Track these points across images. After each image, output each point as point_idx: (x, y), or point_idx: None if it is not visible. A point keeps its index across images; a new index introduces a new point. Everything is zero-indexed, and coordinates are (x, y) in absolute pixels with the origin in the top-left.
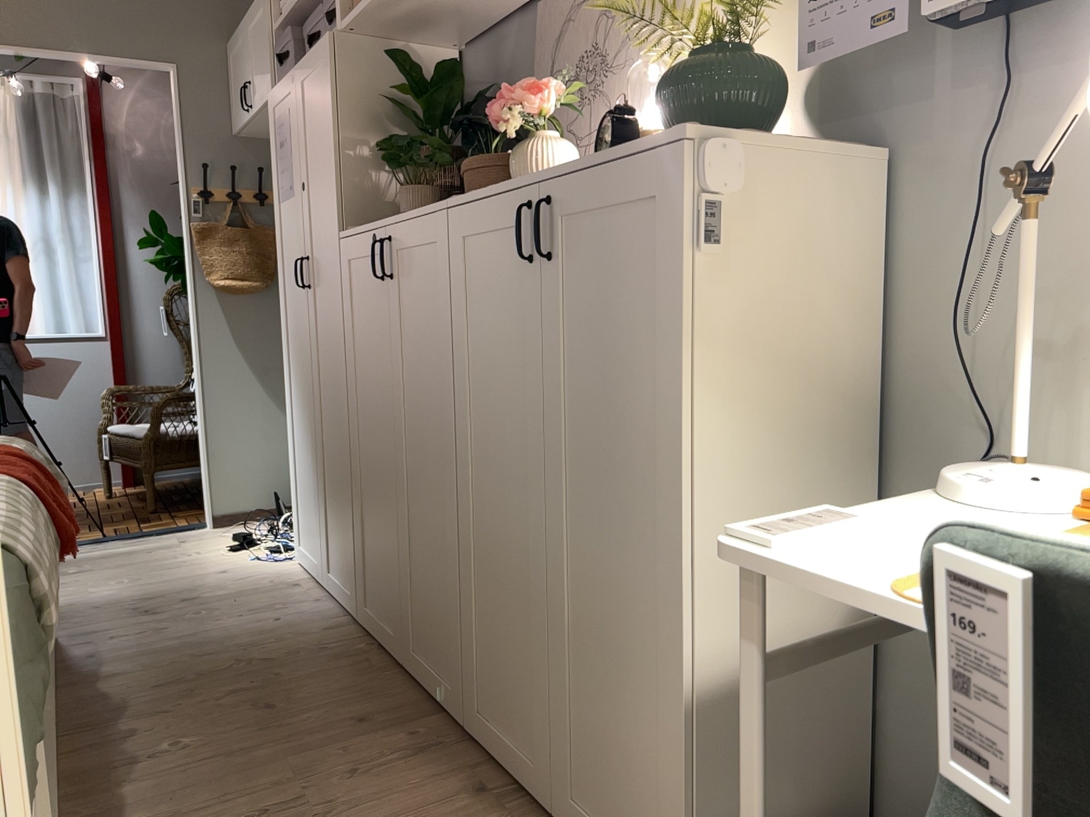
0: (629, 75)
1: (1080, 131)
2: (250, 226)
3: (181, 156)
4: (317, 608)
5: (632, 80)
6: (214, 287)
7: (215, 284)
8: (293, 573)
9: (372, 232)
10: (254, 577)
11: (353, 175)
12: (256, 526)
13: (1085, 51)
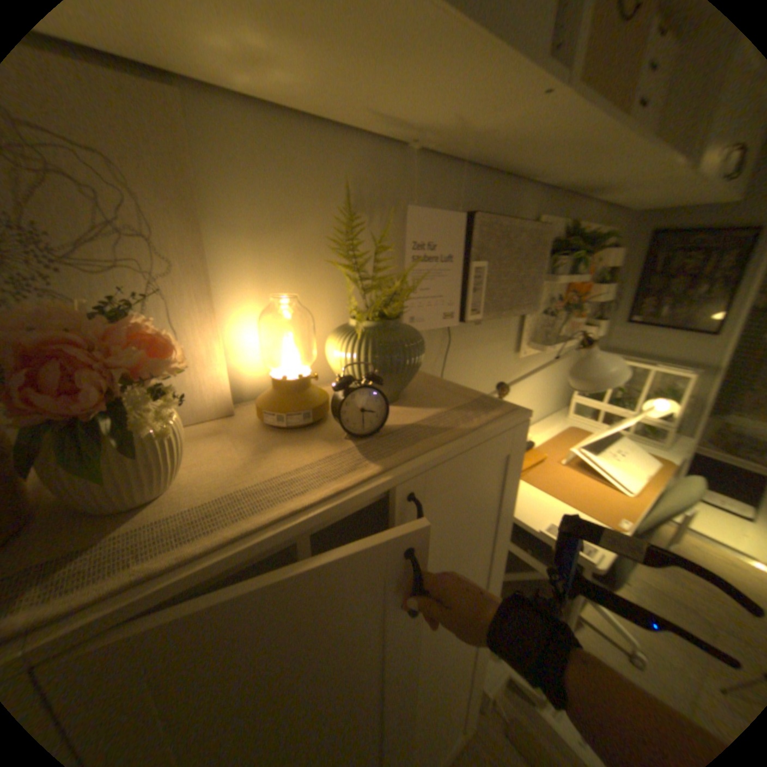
0: (156, 285)
1: (458, 357)
2: None
3: None
4: None
5: (158, 290)
6: None
7: None
8: None
9: None
10: None
11: None
12: None
13: (461, 330)
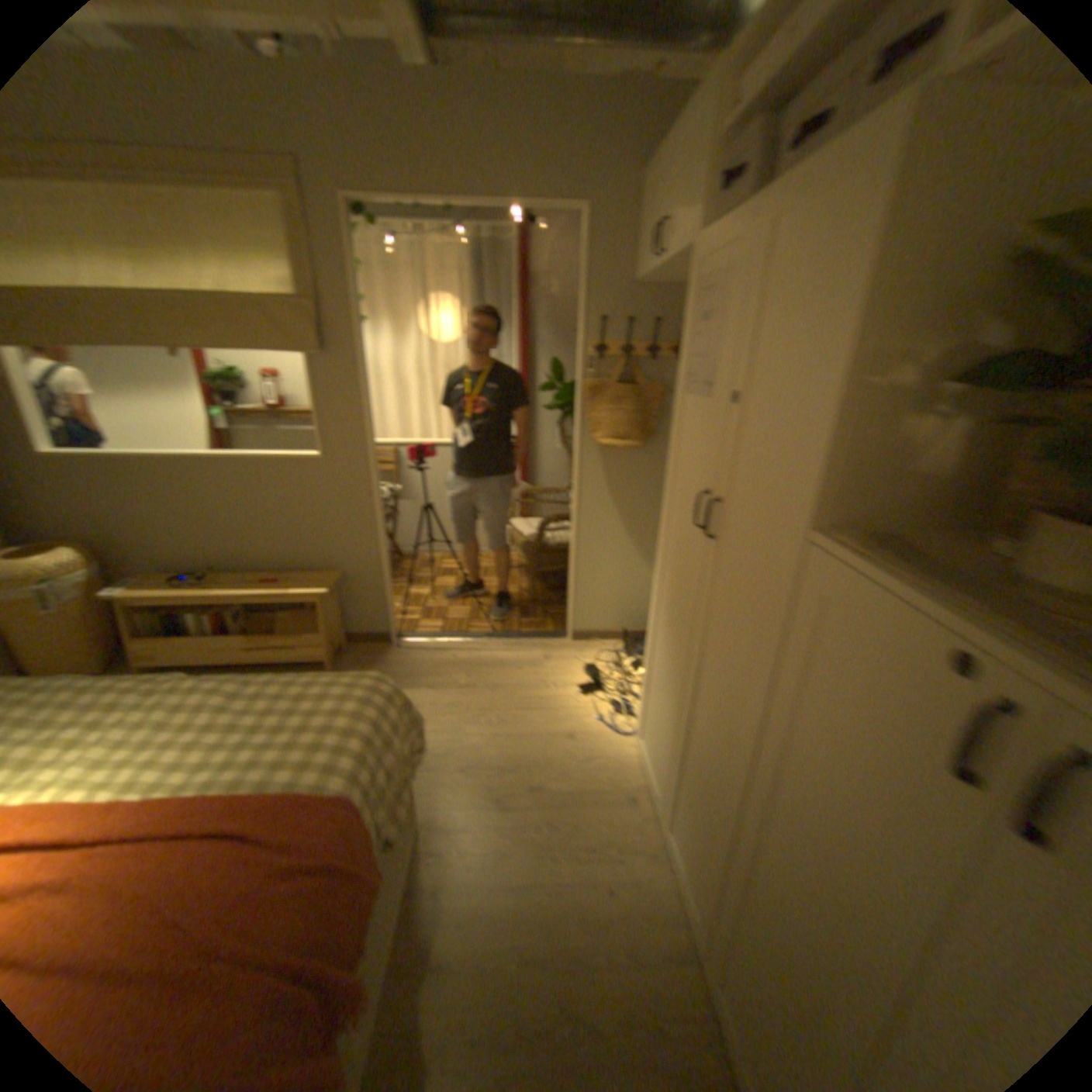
0: None
1: None
2: (637, 383)
3: (582, 311)
4: (653, 881)
5: None
6: (596, 446)
7: (598, 444)
8: (630, 769)
9: (962, 645)
10: (594, 764)
11: (868, 424)
12: (603, 660)
13: None
